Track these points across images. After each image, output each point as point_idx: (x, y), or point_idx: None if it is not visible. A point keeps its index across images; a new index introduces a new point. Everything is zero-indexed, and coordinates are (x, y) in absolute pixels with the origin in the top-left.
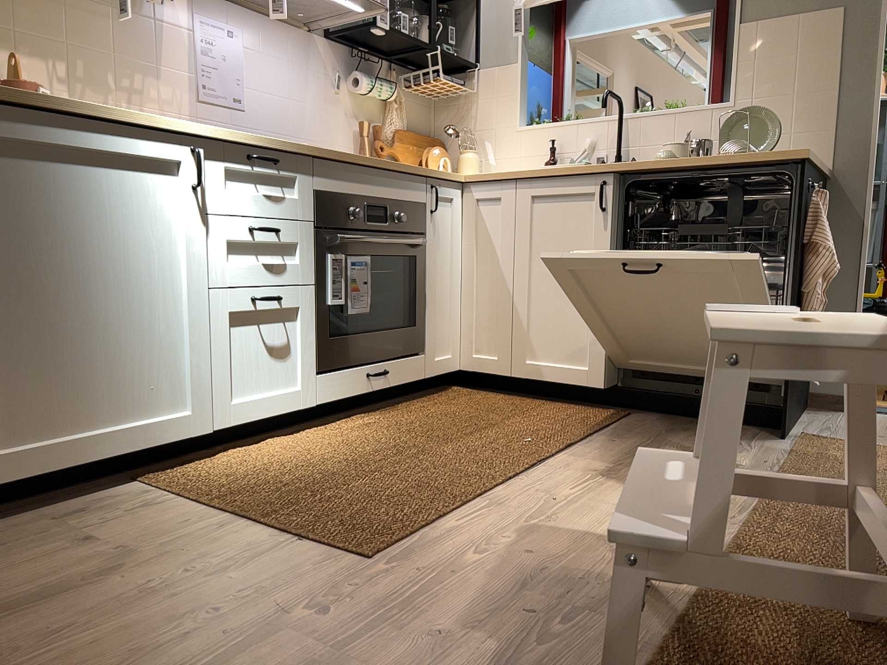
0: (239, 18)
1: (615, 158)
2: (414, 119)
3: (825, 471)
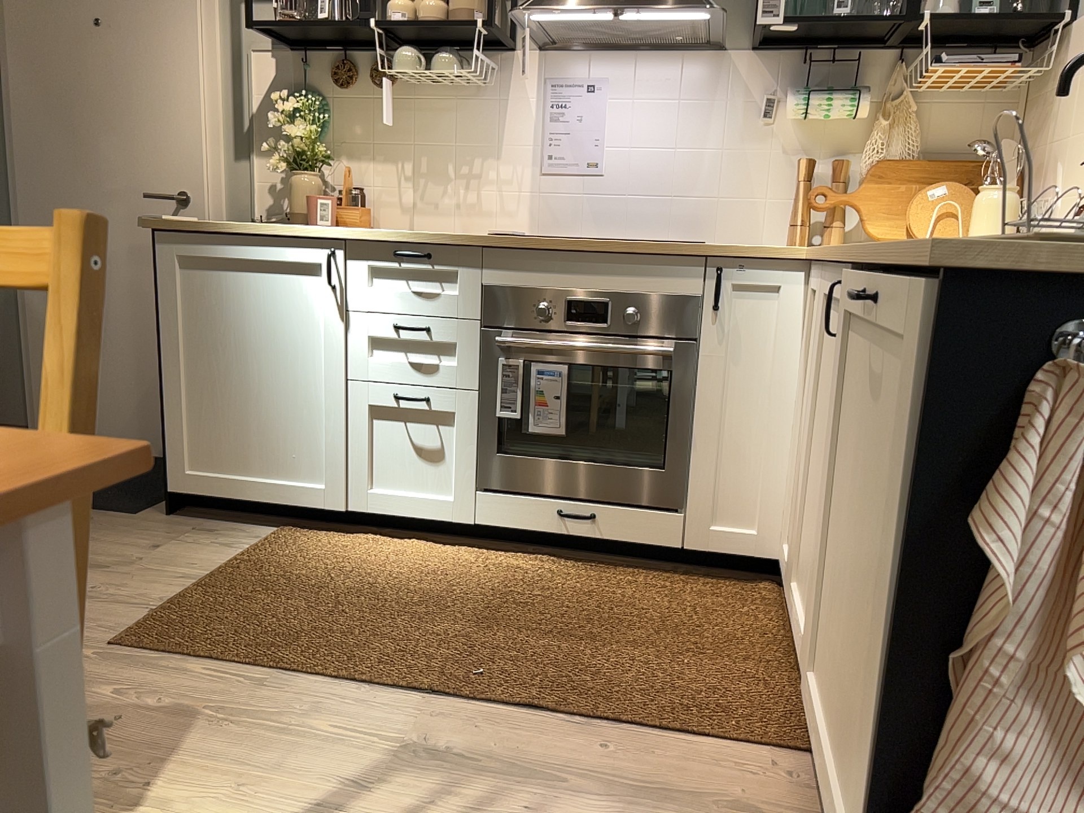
0: (601, 62)
1: None
2: (958, 133)
3: None
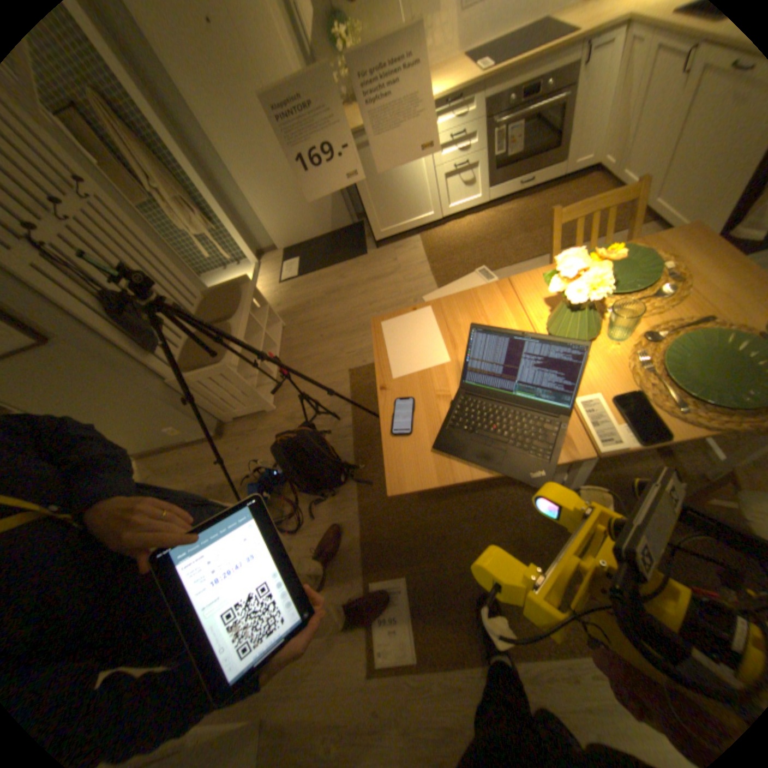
0: None
1: None
2: None
3: None
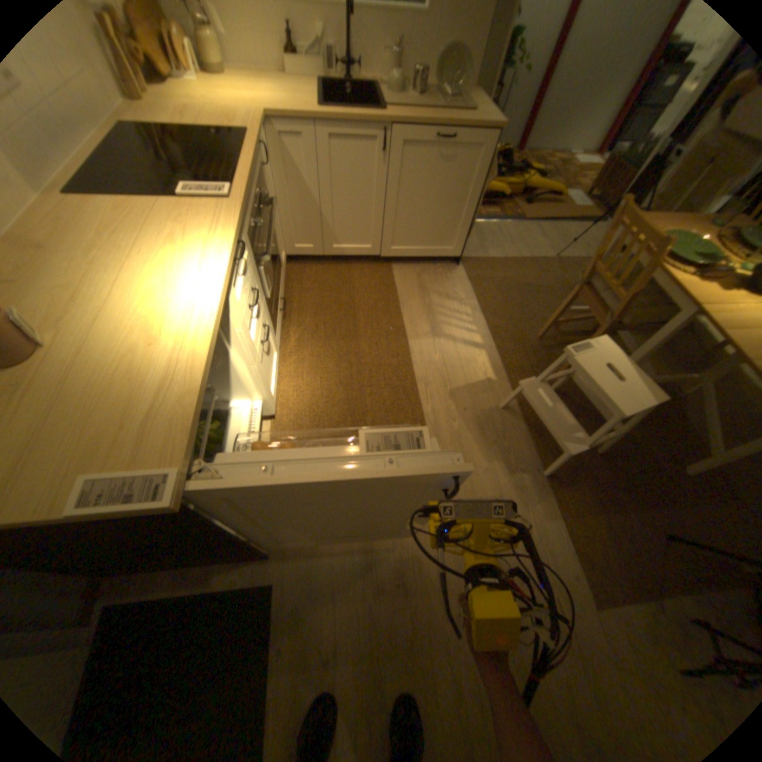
0: None
1: (346, 53)
2: None
3: (490, 293)
